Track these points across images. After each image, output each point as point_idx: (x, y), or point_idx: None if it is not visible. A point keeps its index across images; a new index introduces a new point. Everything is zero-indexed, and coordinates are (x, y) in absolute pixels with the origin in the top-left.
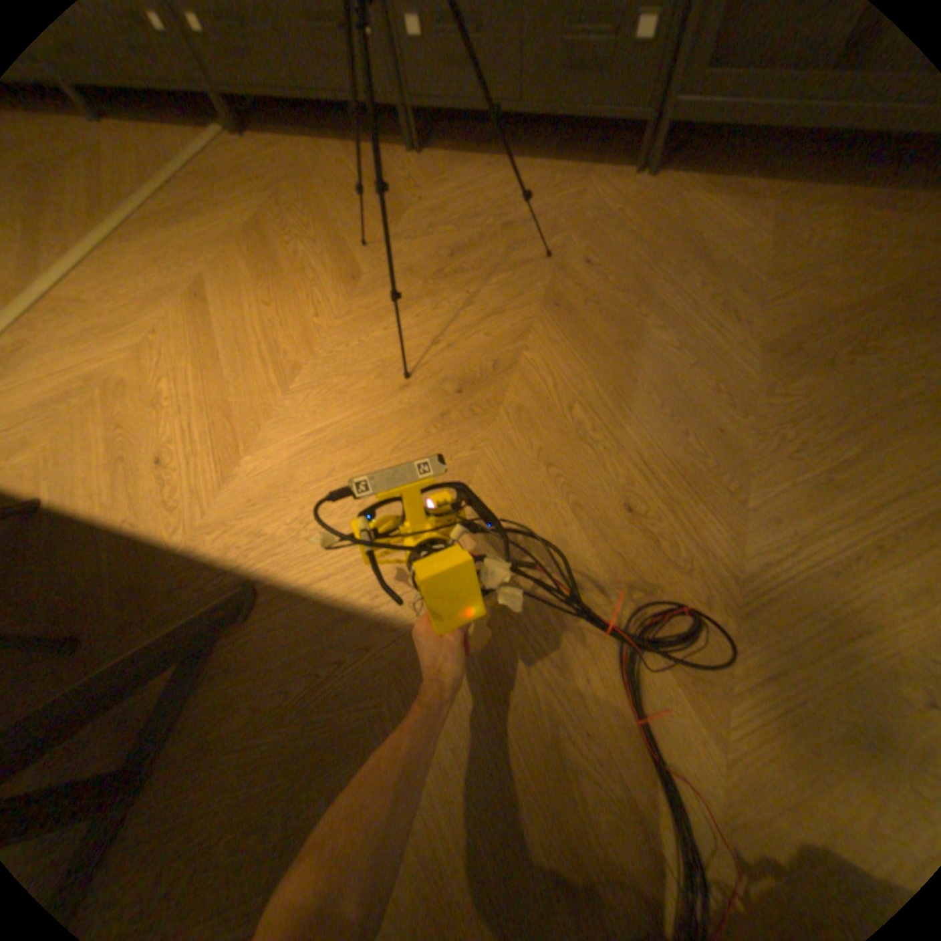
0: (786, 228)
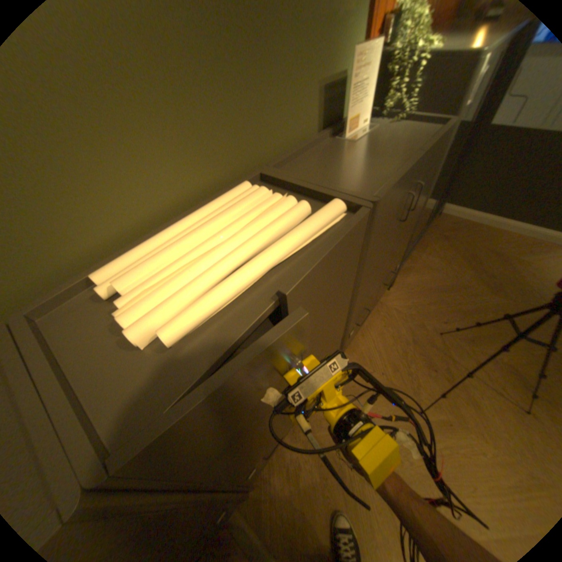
0: (430, 268)
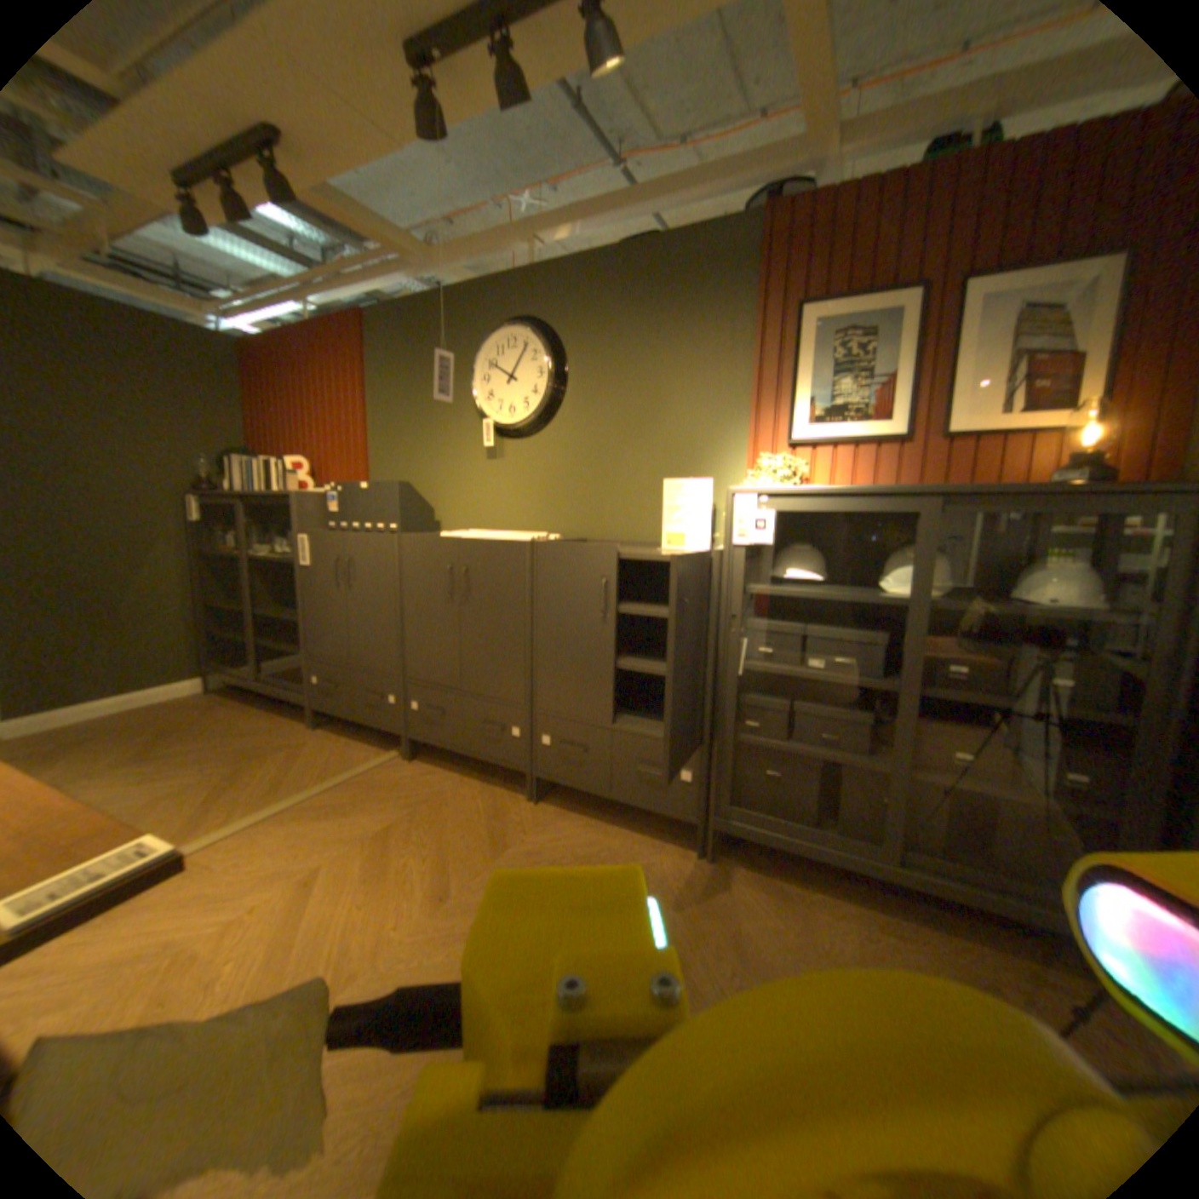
0: (811, 932)
